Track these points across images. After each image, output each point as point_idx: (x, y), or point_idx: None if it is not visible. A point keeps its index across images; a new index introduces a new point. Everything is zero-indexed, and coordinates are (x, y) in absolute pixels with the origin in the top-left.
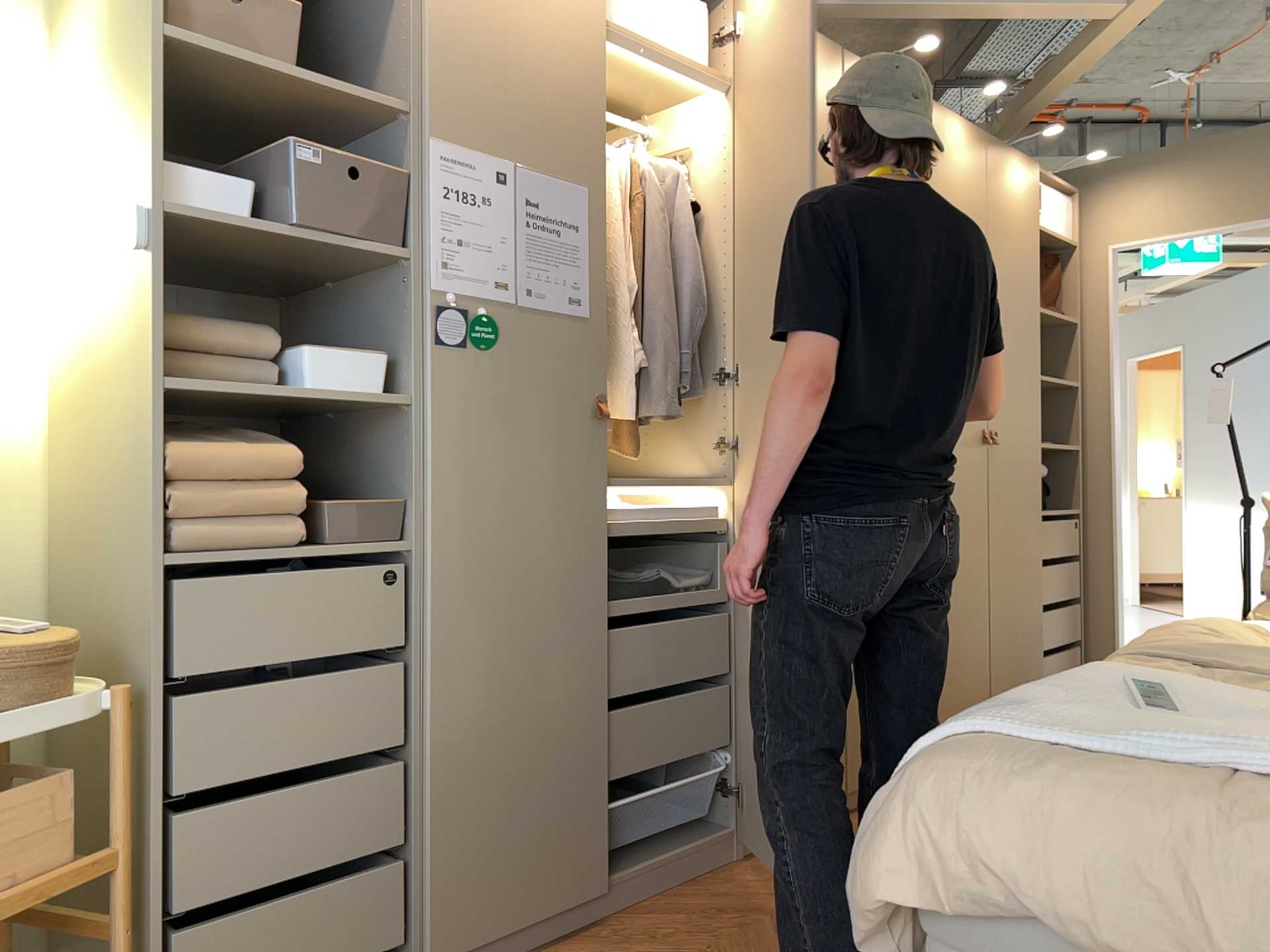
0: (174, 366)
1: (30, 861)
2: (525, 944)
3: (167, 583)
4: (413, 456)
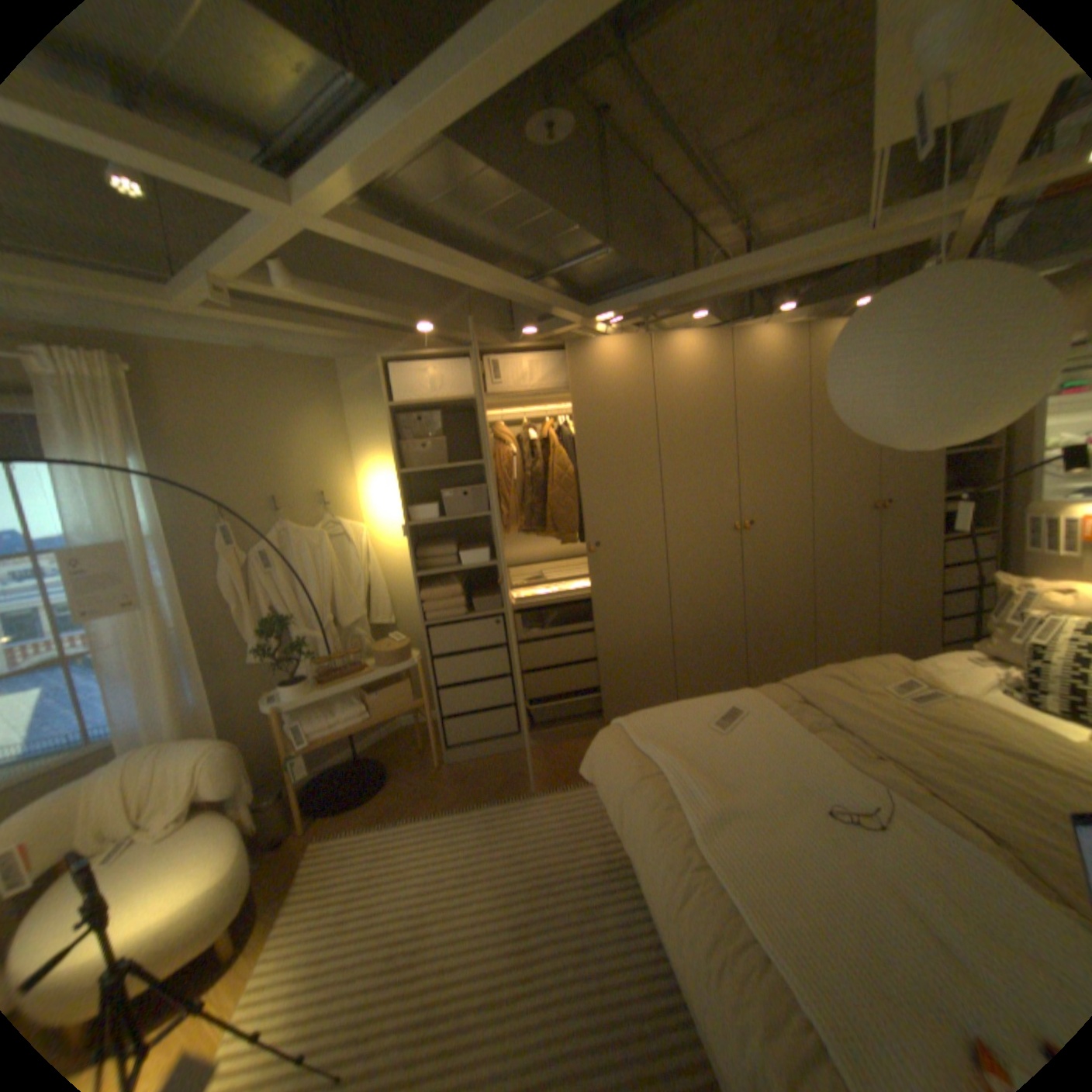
0: (426, 564)
1: (402, 702)
2: (568, 736)
3: (431, 627)
4: (501, 581)
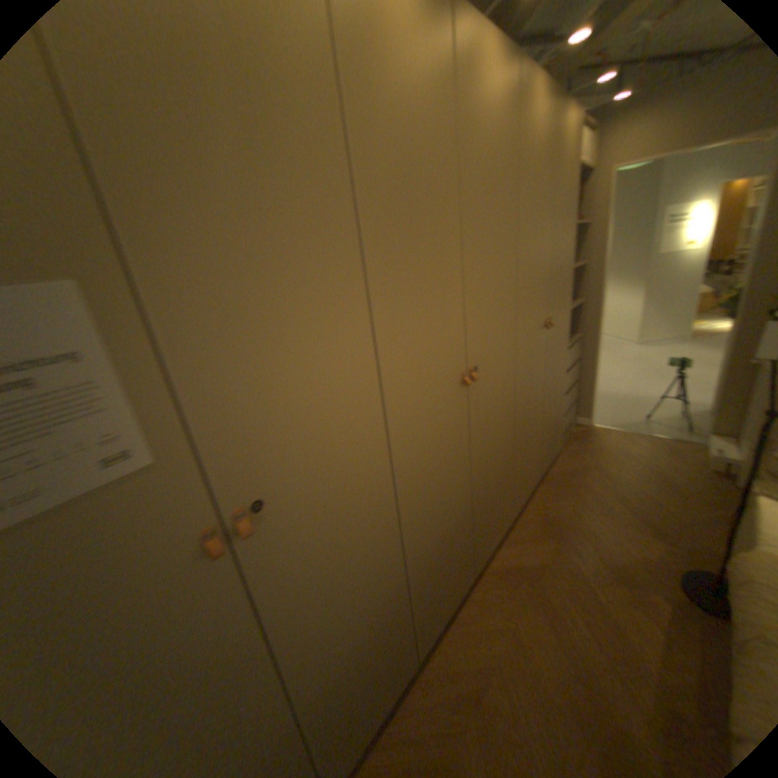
0: None
1: None
2: None
3: None
4: None
